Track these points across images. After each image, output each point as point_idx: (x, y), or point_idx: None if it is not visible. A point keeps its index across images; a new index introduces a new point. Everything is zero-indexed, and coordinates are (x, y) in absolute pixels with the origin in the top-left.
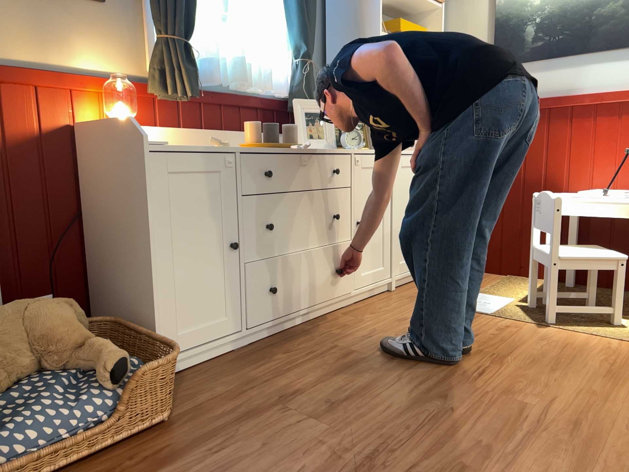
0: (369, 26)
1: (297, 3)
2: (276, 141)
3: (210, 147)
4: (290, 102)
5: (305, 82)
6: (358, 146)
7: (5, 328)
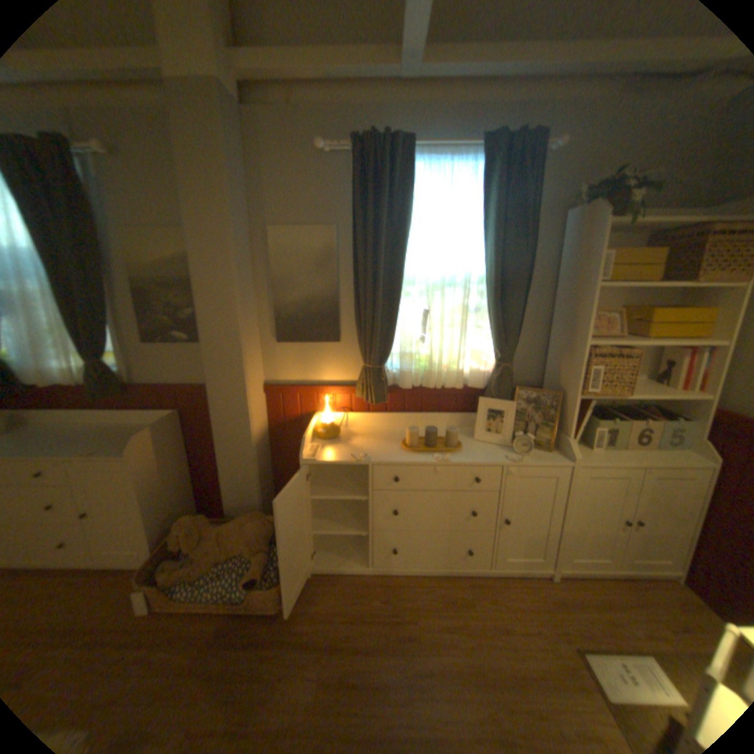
0: (580, 333)
1: (493, 319)
2: (432, 443)
3: (356, 456)
4: (486, 393)
5: (495, 383)
6: (527, 454)
7: (234, 533)
